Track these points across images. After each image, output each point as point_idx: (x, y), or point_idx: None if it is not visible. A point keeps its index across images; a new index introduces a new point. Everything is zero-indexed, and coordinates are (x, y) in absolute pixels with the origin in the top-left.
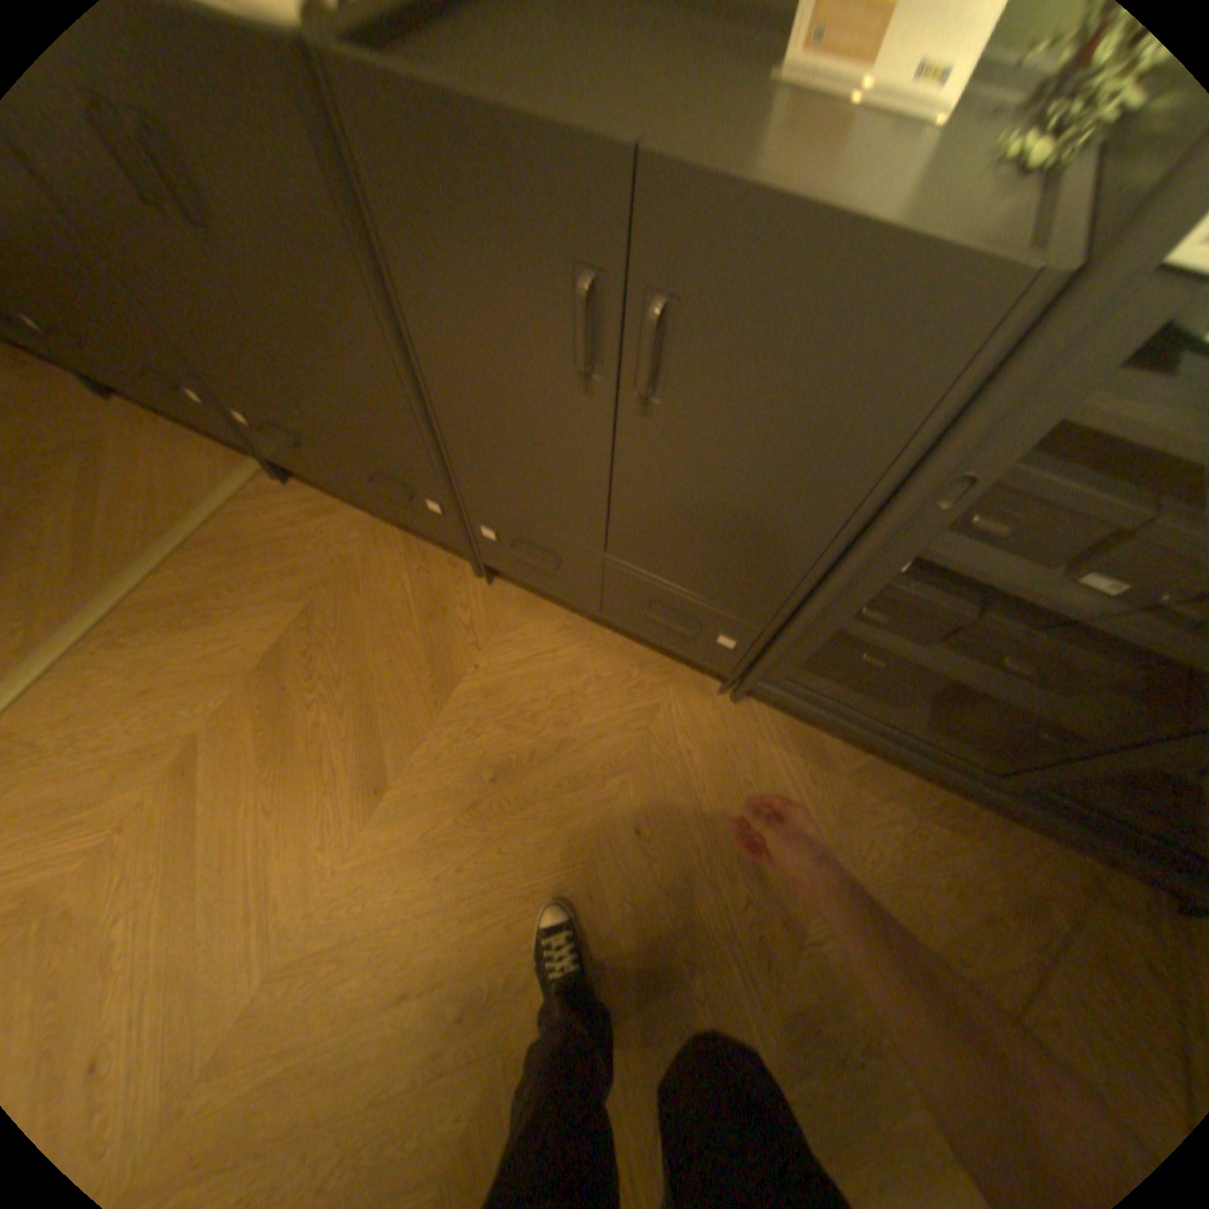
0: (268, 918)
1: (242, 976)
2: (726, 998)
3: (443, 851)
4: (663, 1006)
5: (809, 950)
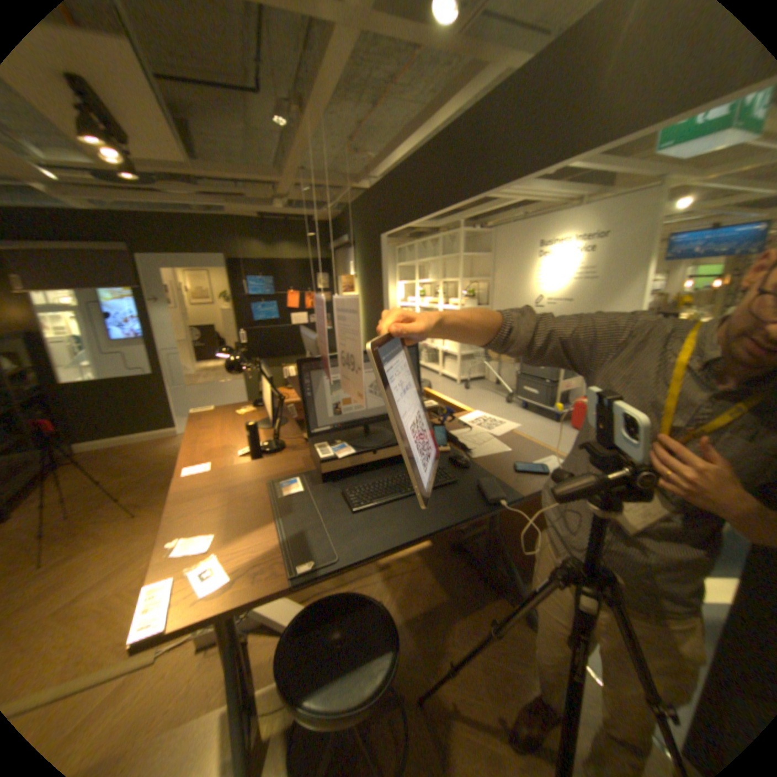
0: (124, 547)
1: (143, 540)
2: (115, 485)
3: (88, 535)
4: (120, 490)
5: (98, 482)
